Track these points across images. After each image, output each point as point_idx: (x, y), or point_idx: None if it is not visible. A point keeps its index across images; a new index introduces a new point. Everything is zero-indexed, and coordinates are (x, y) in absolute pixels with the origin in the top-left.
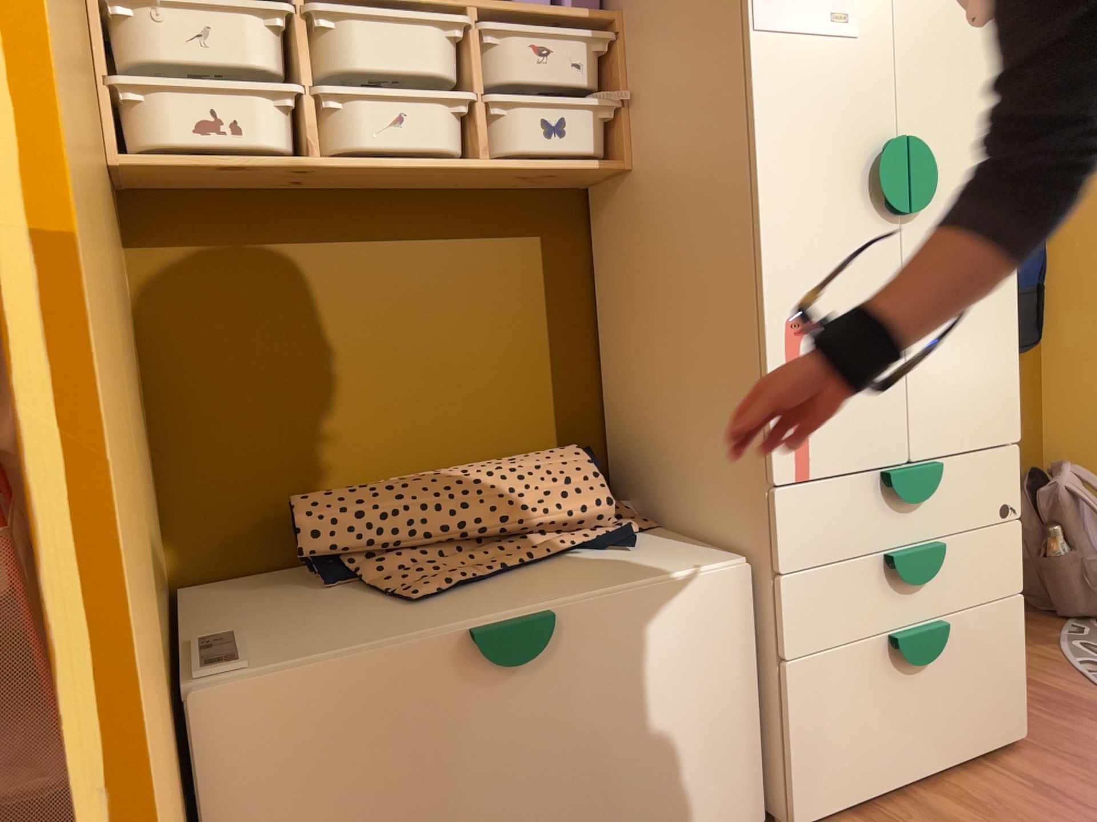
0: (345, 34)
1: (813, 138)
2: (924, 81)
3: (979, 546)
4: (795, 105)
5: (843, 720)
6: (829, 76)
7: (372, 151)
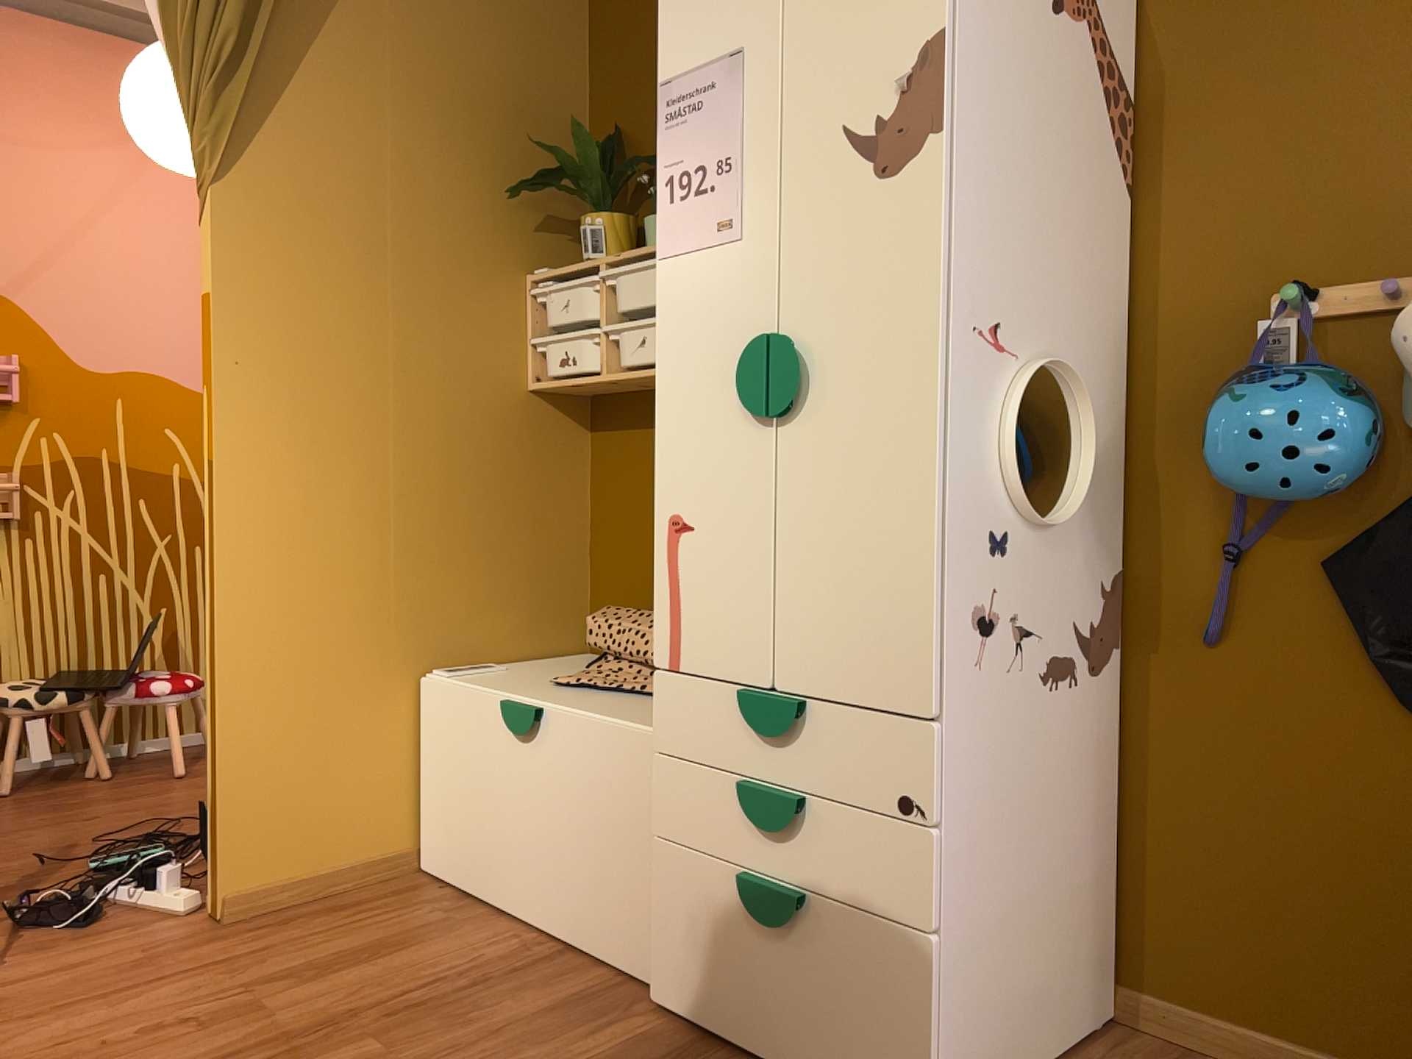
0: (622, 284)
1: (698, 345)
2: (813, 262)
3: (863, 835)
4: (685, 317)
5: (693, 928)
6: (714, 282)
7: (628, 364)
